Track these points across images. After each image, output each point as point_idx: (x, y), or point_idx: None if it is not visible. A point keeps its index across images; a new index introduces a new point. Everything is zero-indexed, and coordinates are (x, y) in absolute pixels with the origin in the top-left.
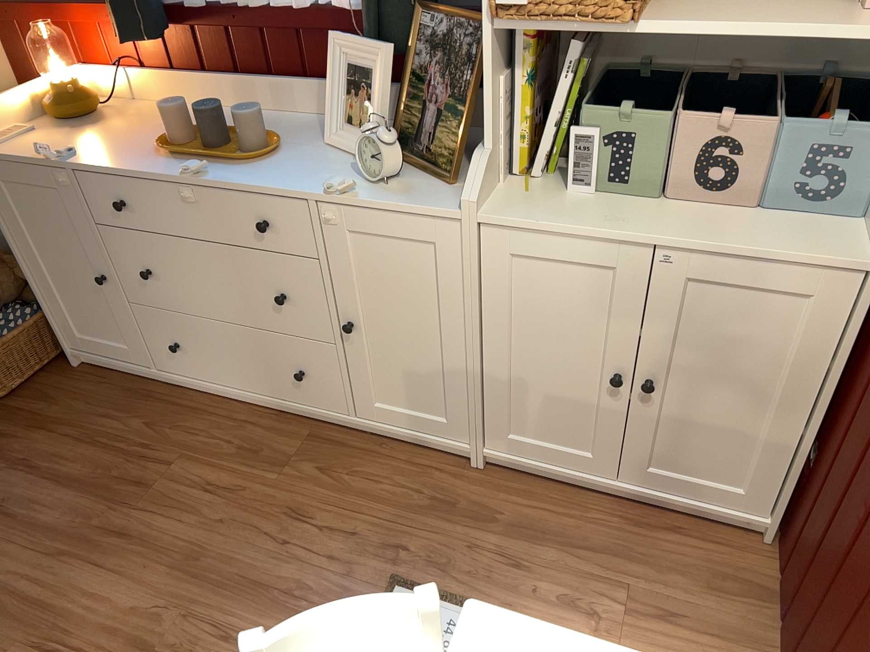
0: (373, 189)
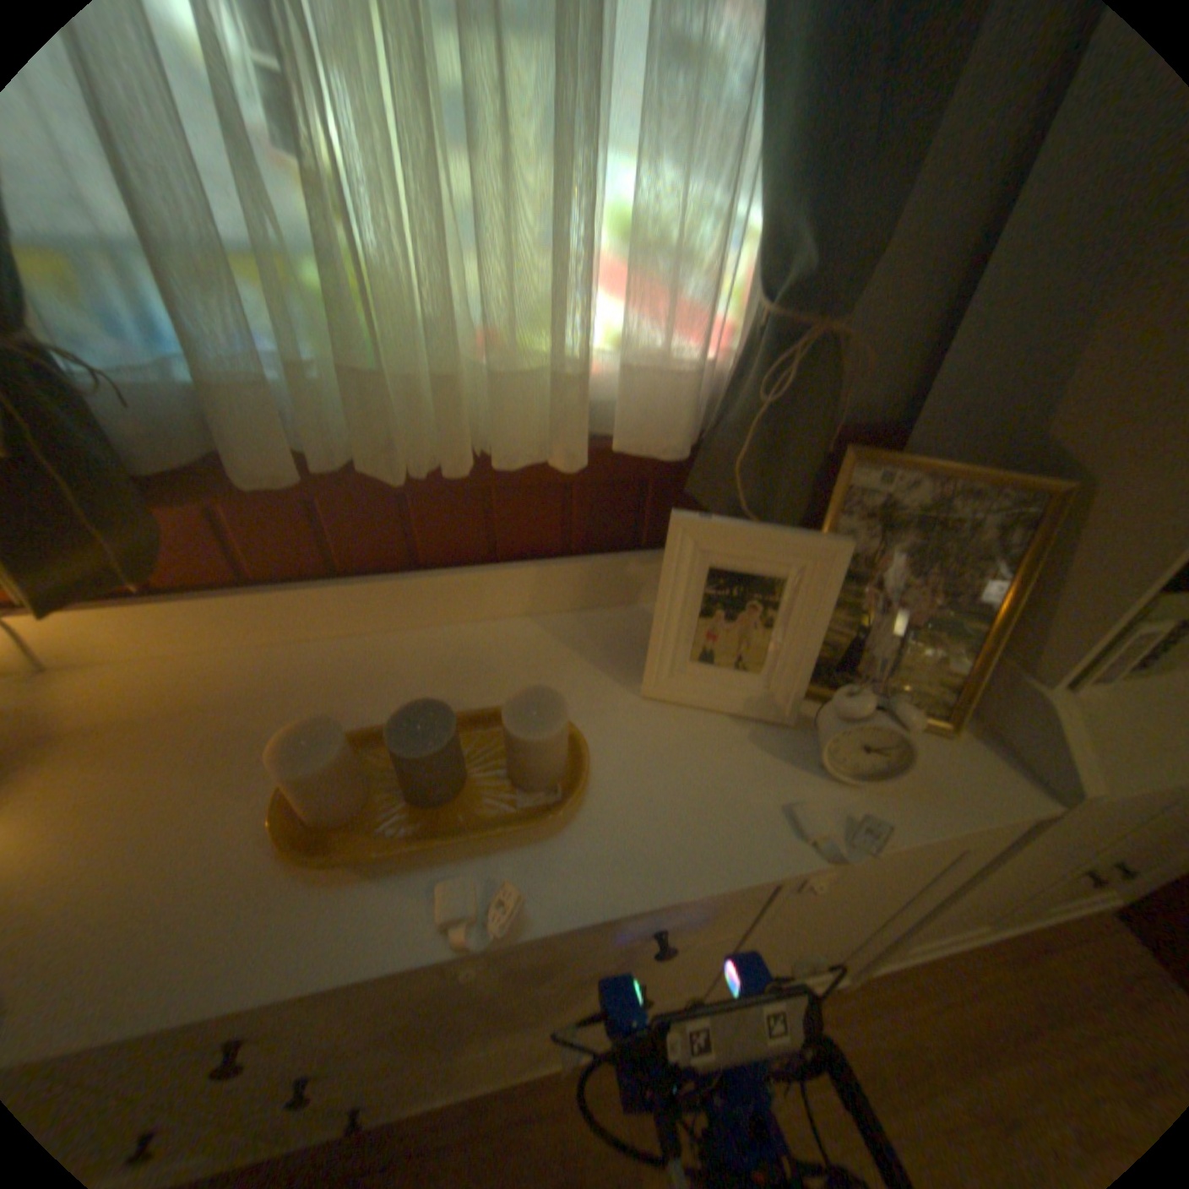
0: (875, 797)
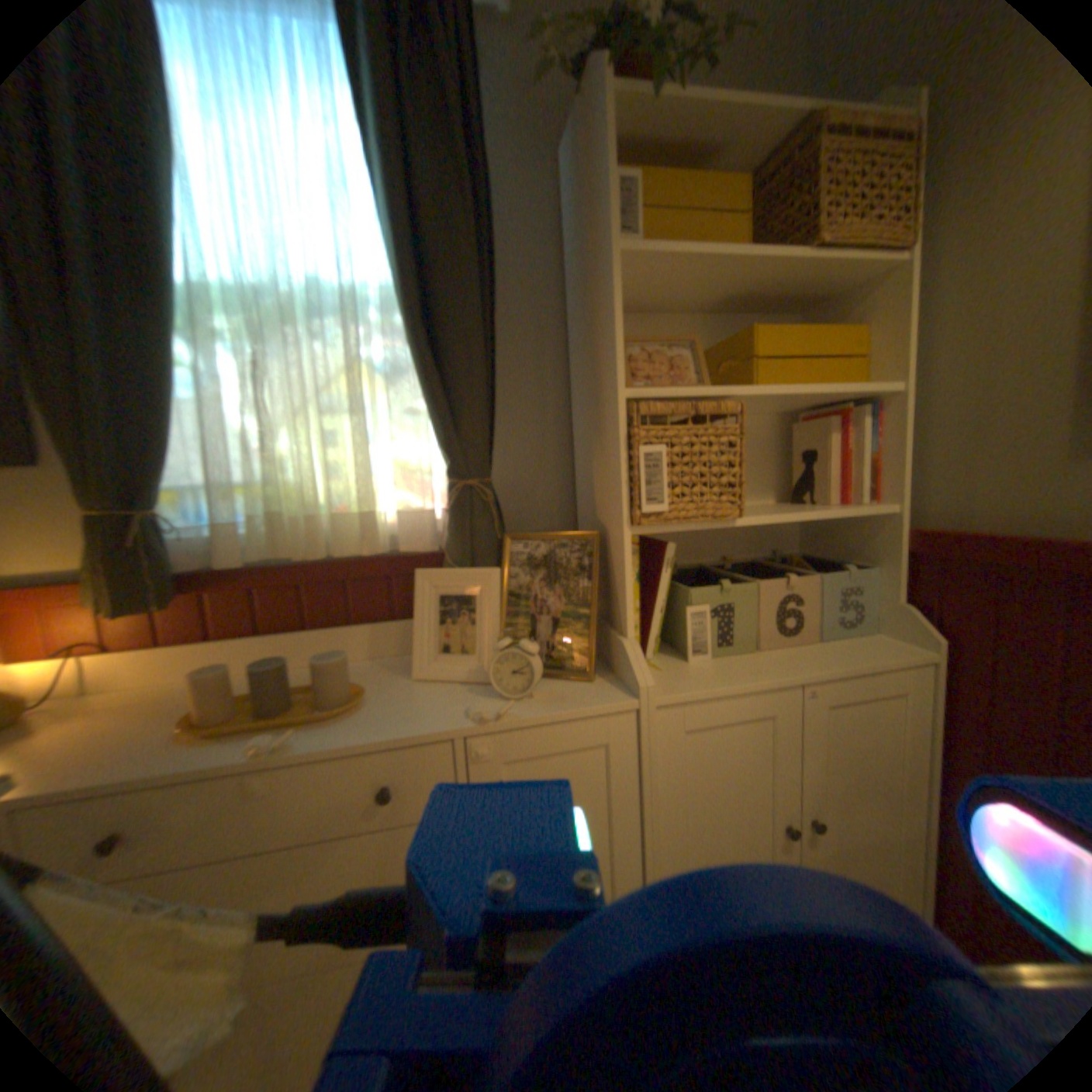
0: (523, 701)
